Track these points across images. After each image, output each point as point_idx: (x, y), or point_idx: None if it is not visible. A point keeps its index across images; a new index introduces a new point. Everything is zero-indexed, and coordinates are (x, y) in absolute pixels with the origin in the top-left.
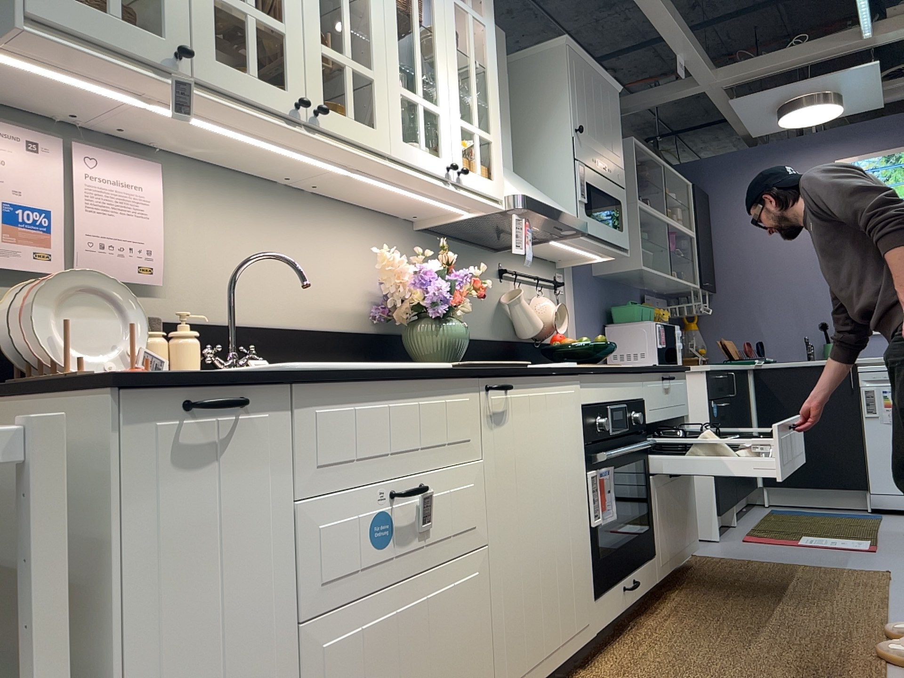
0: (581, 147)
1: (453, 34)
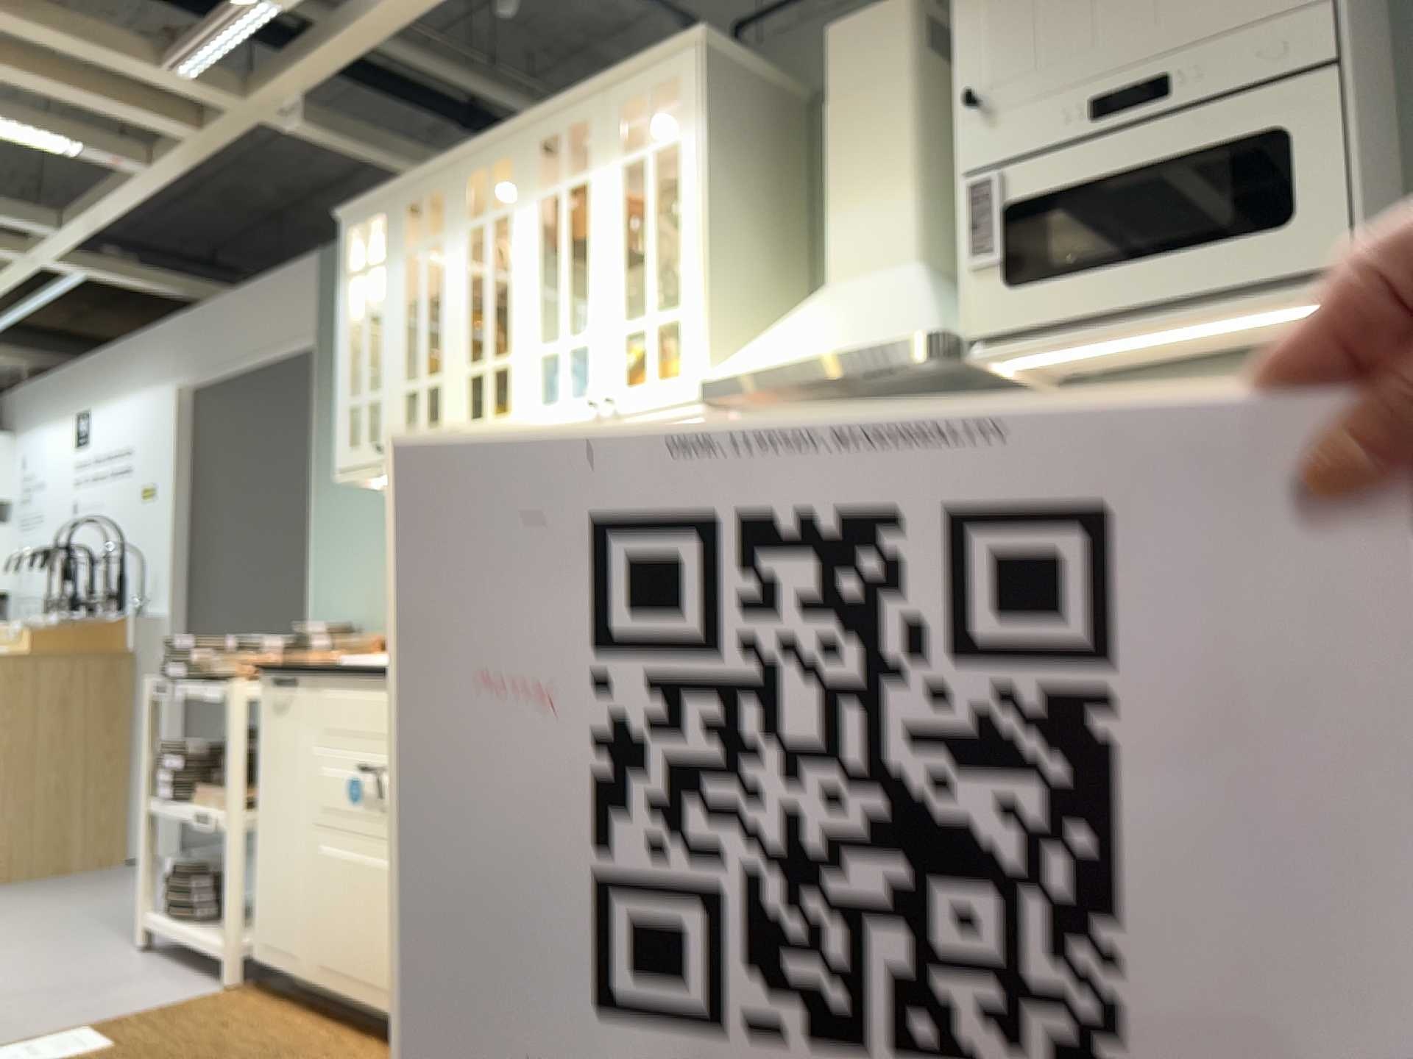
0: (987, 128)
1: (614, 215)
